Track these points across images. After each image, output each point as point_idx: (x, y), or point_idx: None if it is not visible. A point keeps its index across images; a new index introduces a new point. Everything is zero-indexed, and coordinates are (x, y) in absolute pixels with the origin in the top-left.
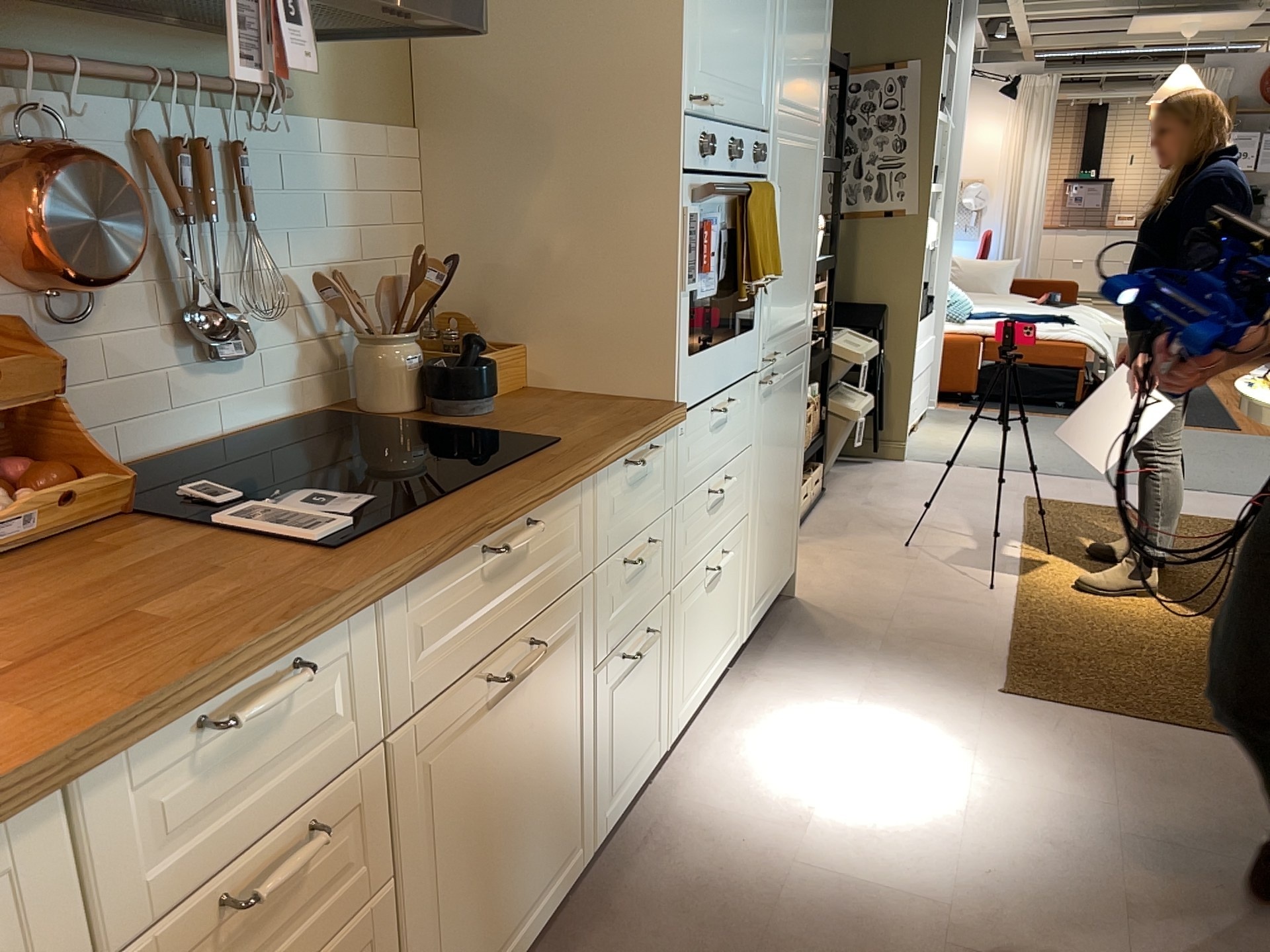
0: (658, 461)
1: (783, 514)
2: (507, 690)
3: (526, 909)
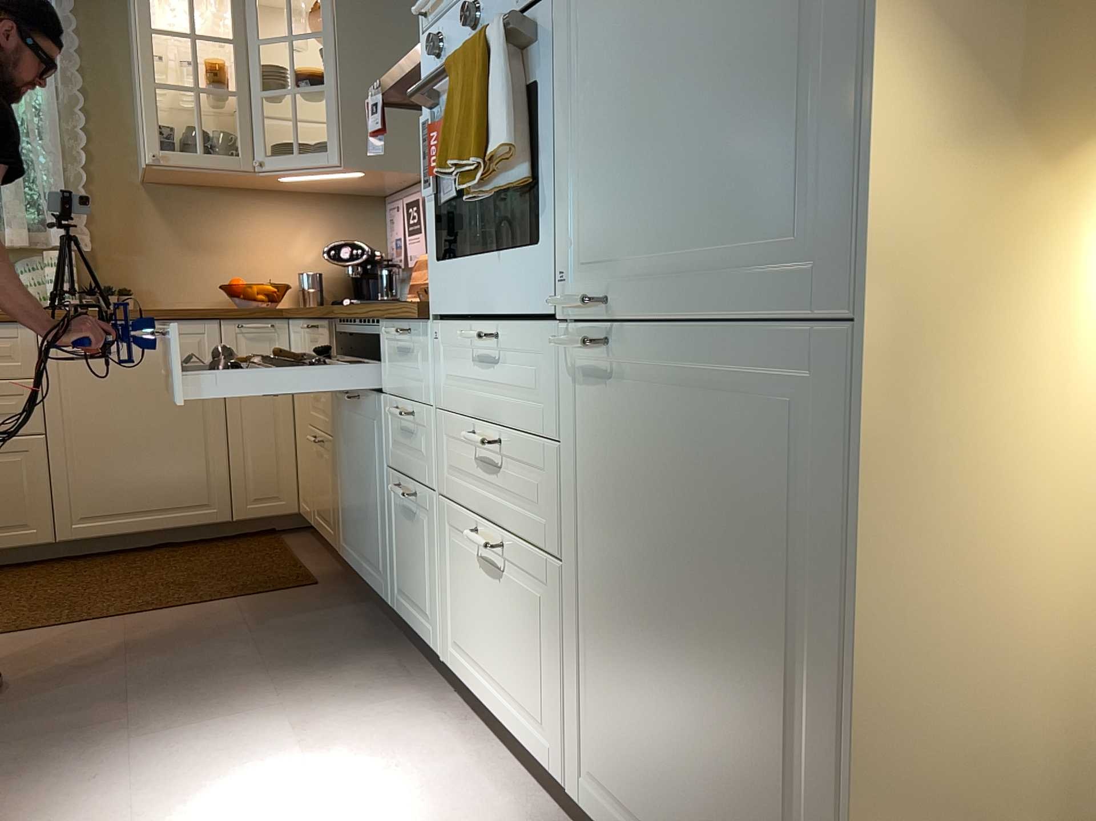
0: (418, 350)
1: (720, 754)
2: (353, 412)
3: (364, 559)
